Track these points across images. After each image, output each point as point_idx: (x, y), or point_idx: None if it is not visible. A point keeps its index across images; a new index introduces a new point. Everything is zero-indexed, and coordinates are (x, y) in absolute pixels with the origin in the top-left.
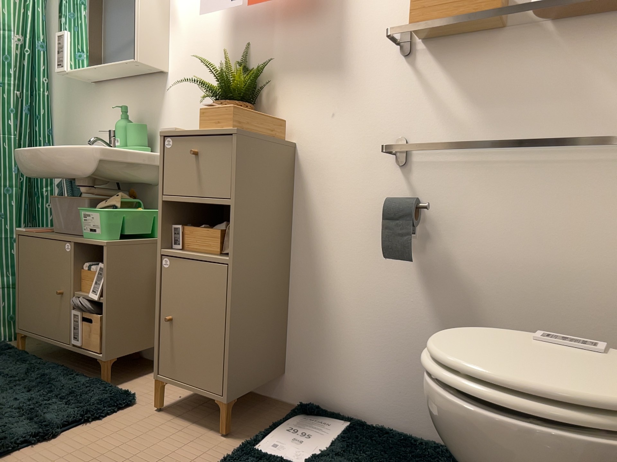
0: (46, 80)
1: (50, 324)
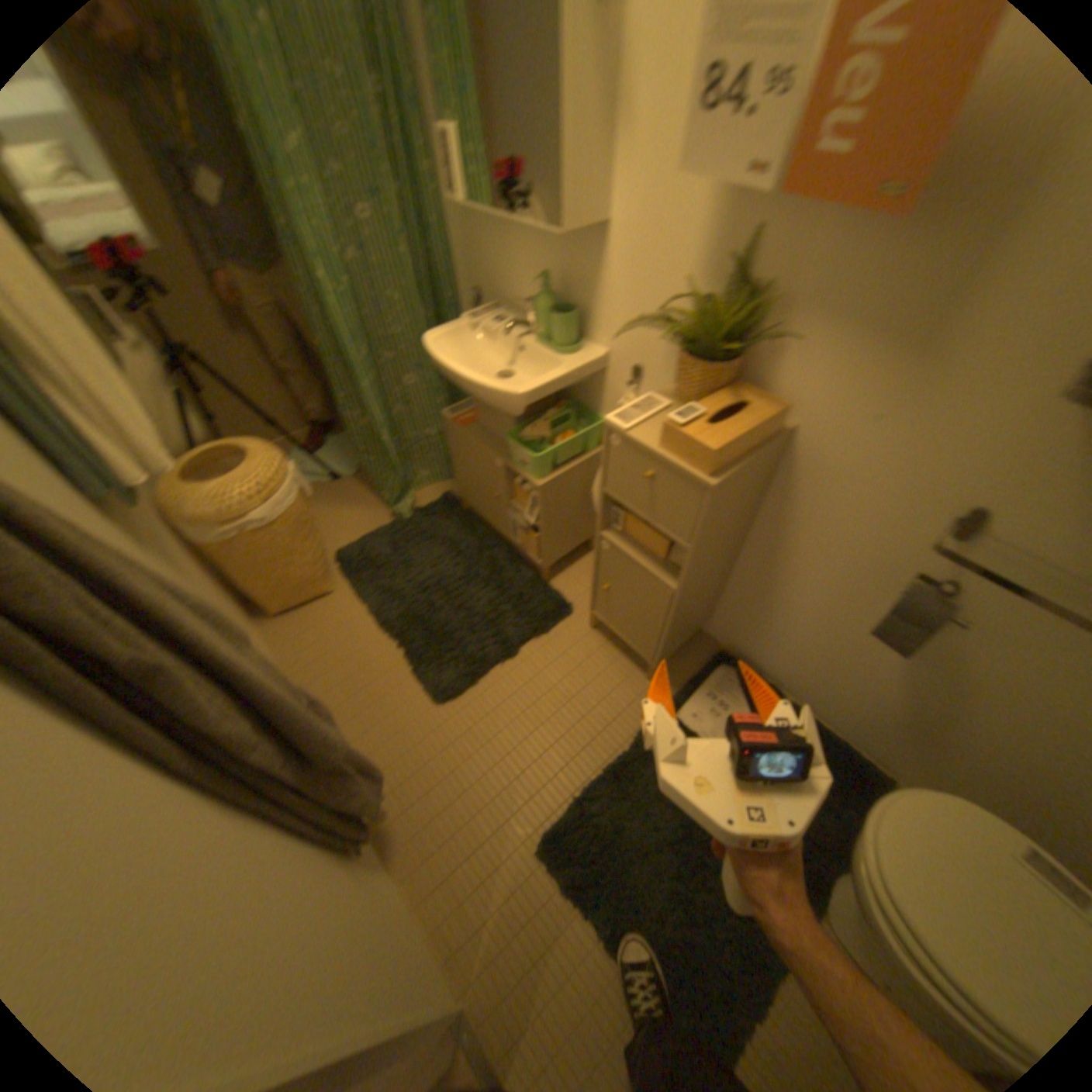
0: (430, 154)
1: (494, 512)
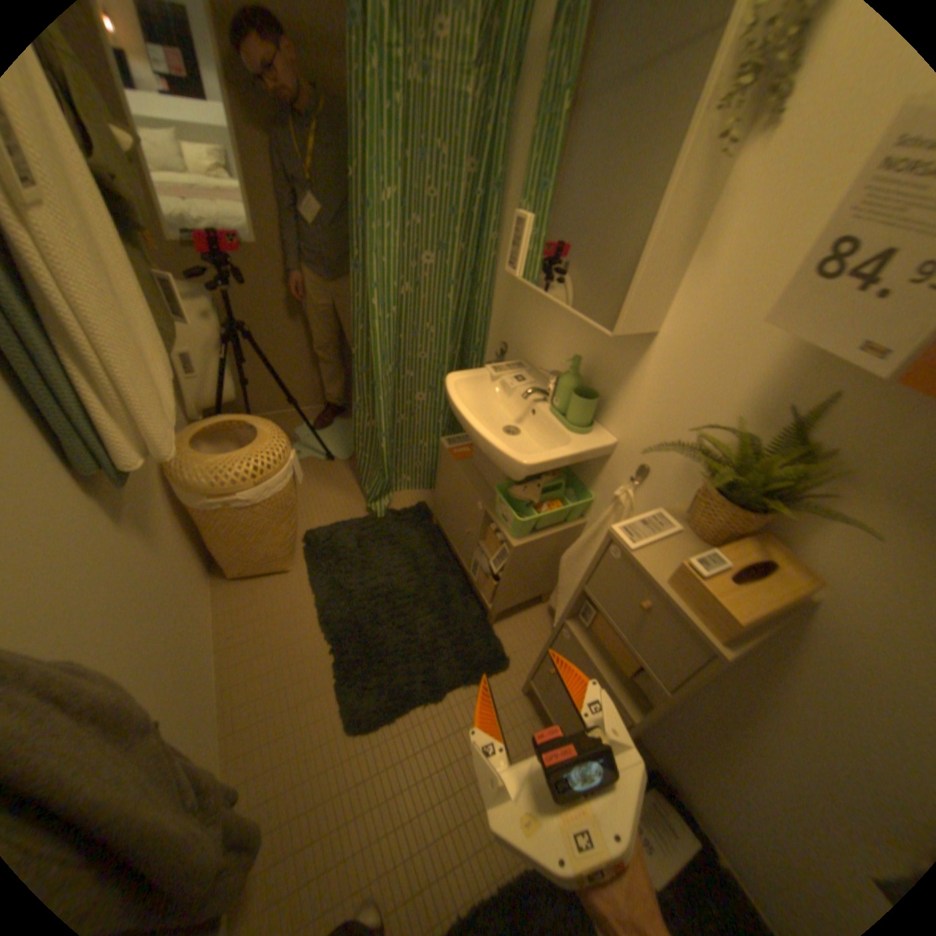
0: (495, 228)
1: (458, 540)
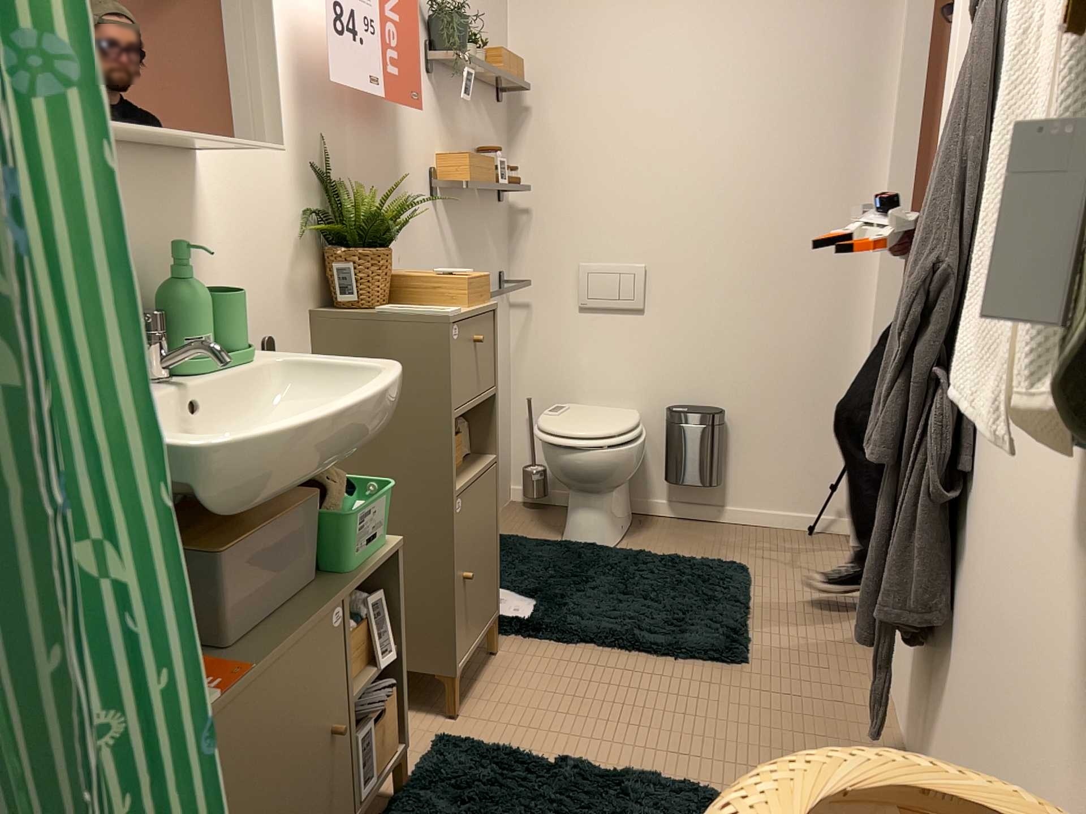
0: None
1: None
